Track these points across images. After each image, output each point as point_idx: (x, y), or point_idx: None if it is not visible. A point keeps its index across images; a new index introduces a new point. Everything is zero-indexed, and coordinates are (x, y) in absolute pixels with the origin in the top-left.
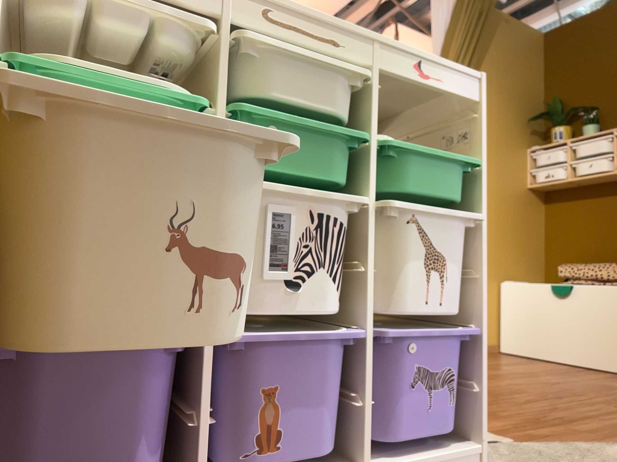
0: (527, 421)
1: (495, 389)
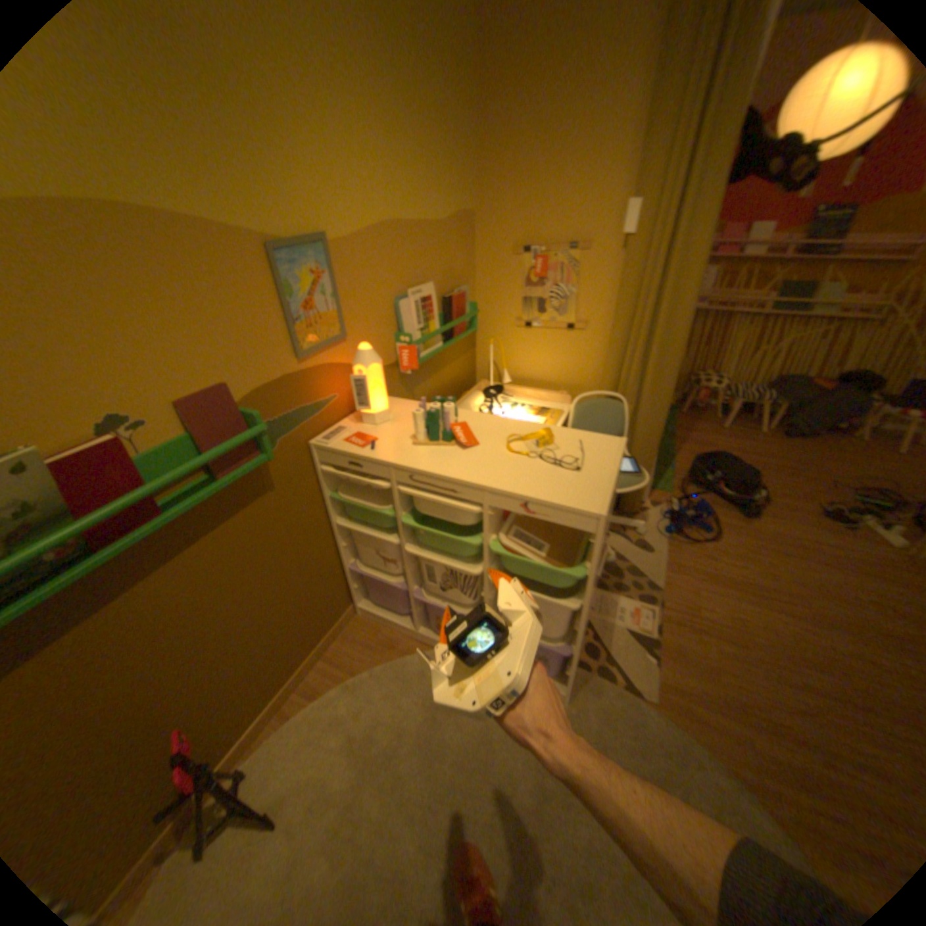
0: (724, 706)
1: (803, 656)
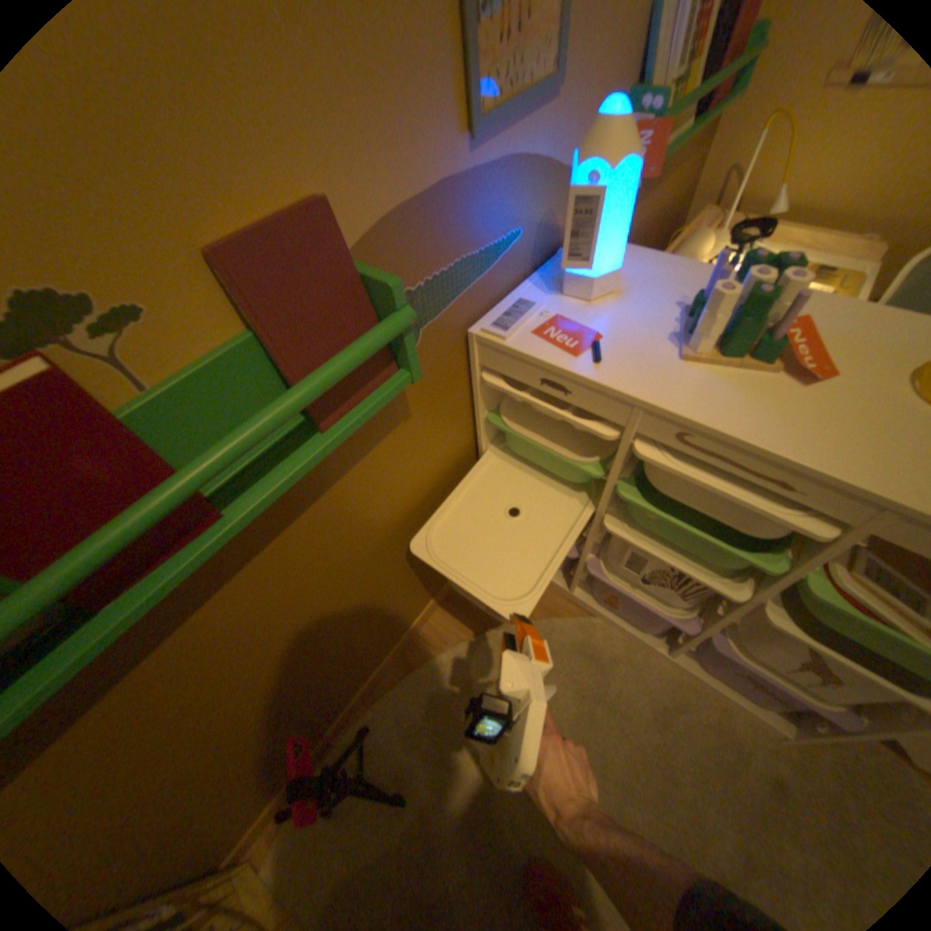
0: None
1: None
